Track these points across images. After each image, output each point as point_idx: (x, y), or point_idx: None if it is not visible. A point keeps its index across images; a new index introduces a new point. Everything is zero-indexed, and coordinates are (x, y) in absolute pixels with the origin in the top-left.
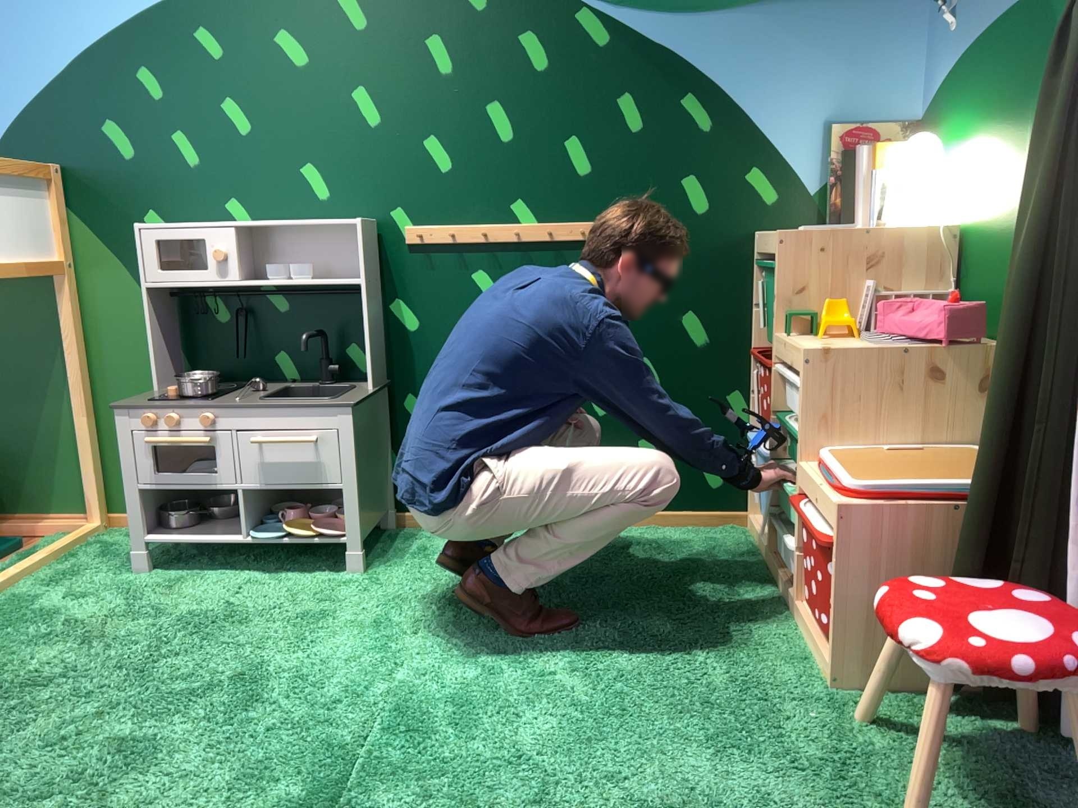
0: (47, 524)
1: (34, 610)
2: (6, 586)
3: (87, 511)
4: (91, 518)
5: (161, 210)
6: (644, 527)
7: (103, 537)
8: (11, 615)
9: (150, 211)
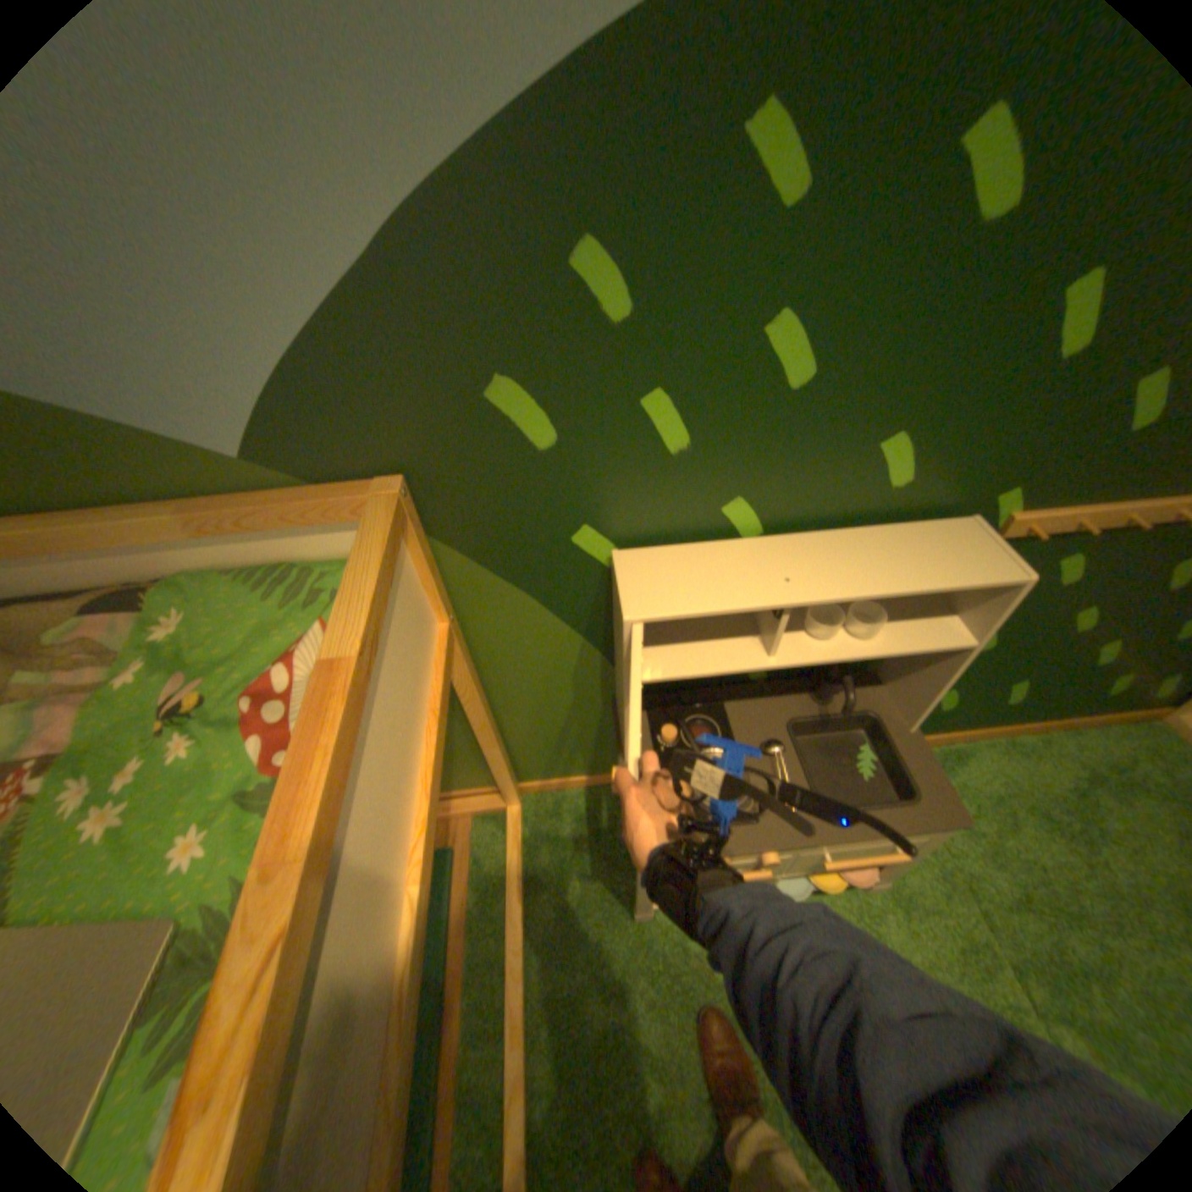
0: (461, 813)
1: (592, 1041)
2: (521, 988)
3: (495, 787)
4: (507, 801)
5: (606, 526)
6: (1070, 733)
7: (534, 823)
8: (577, 1063)
9: (586, 528)
